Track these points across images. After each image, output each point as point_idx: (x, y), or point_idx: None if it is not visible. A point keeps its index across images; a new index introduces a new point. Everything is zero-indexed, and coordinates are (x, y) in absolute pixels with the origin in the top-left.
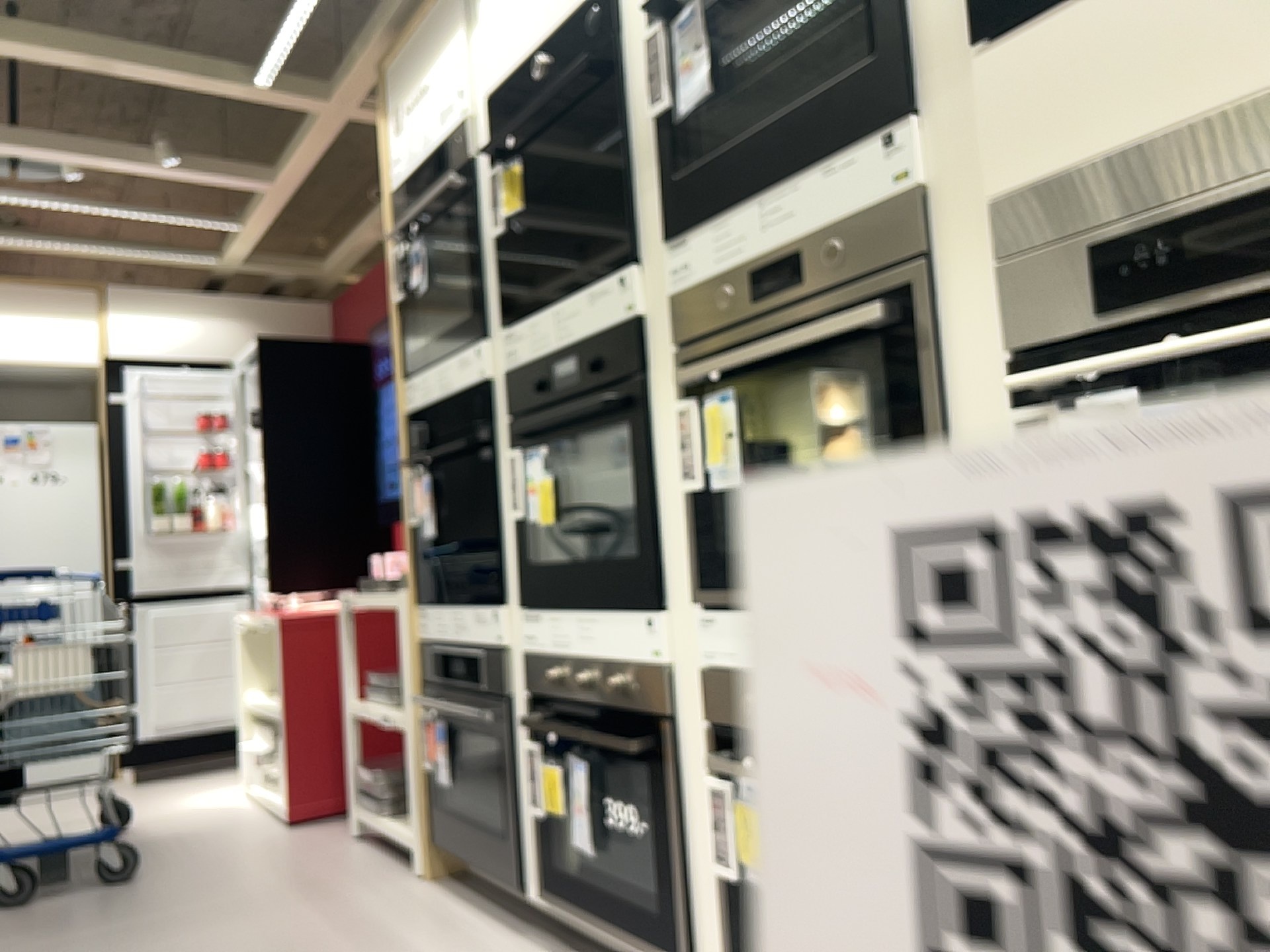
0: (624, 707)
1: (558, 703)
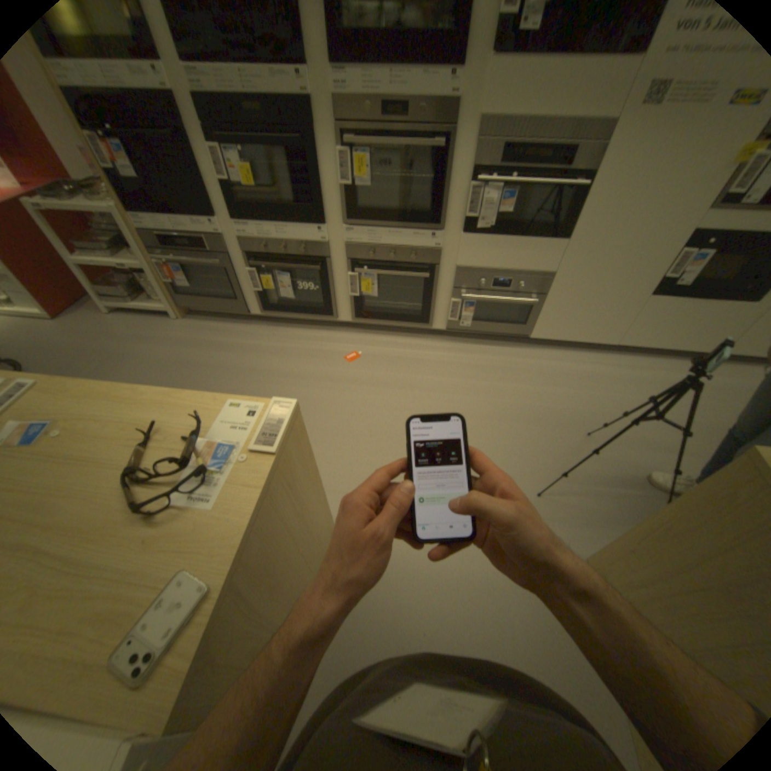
0: (305, 257)
1: (262, 256)
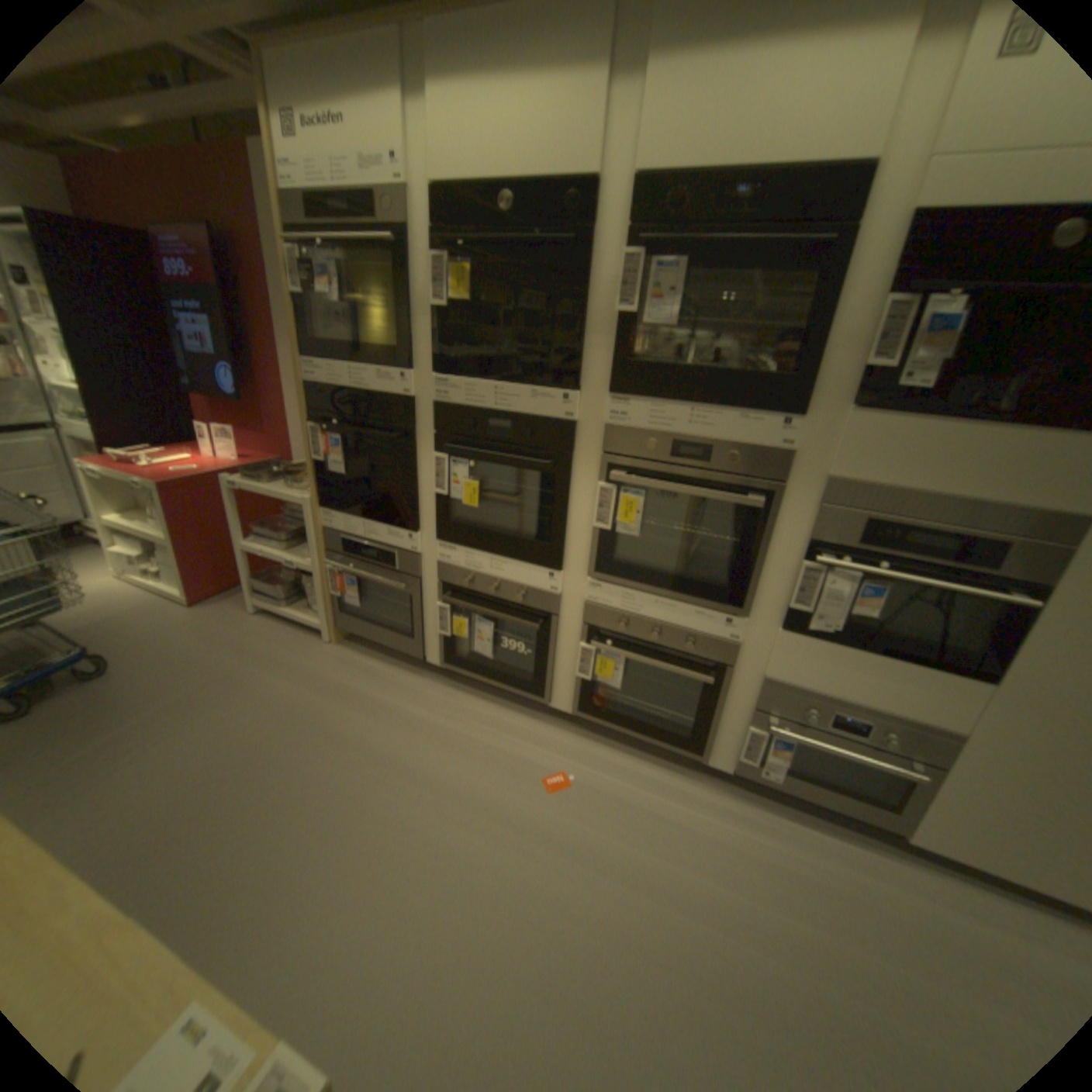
0: (523, 605)
1: (465, 590)
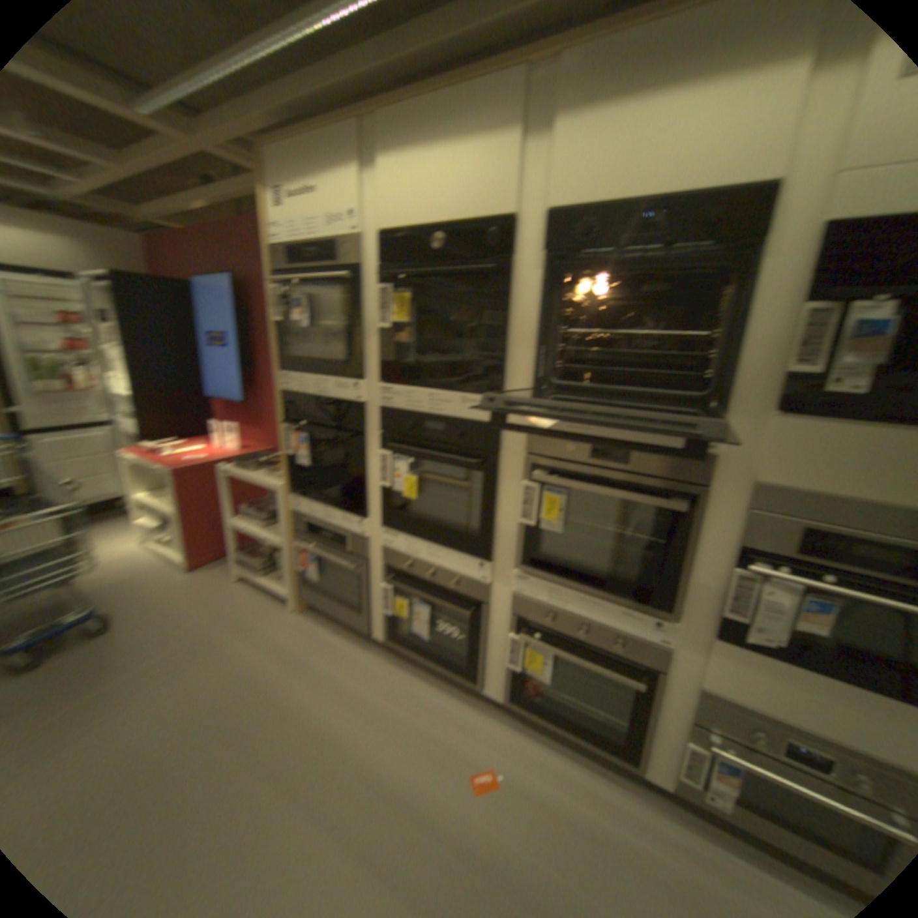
0: (455, 593)
1: (404, 575)
